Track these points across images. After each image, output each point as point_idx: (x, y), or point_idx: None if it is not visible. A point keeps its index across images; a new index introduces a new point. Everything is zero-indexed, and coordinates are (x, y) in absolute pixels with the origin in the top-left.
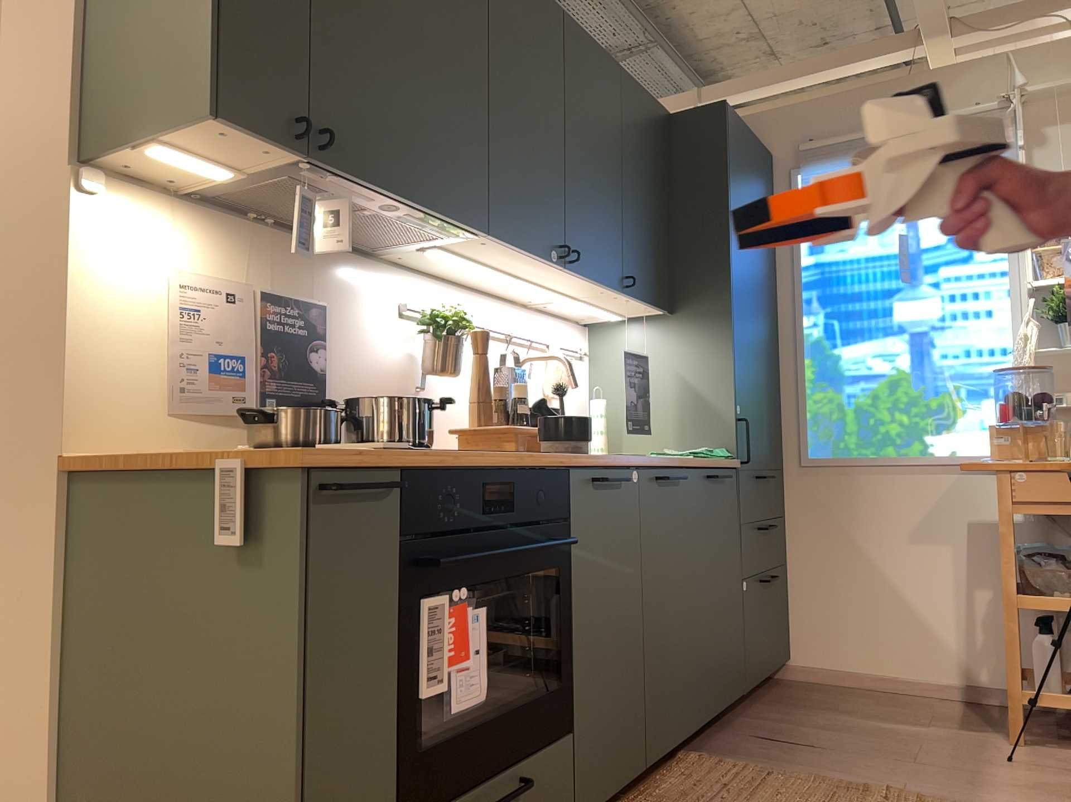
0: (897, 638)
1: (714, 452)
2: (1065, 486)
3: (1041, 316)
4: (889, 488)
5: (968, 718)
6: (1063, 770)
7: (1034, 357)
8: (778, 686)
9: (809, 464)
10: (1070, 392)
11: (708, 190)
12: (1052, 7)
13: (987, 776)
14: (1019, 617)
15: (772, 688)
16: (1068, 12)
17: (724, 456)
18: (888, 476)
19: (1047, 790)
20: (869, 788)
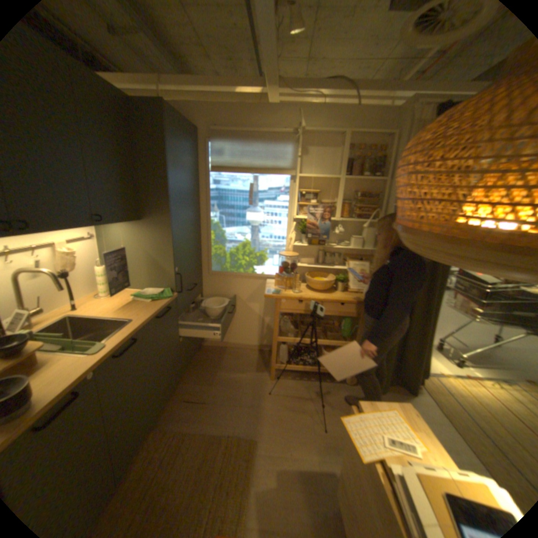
0: (240, 333)
1: (163, 295)
2: (297, 305)
3: (297, 228)
4: (240, 284)
5: (259, 363)
6: (284, 396)
7: (293, 242)
8: (199, 353)
9: (212, 274)
10: (302, 258)
11: (156, 154)
12: (321, 86)
13: (261, 410)
14: (277, 345)
15: (196, 355)
16: (326, 91)
17: (168, 297)
18: (240, 280)
19: (279, 415)
20: (220, 441)
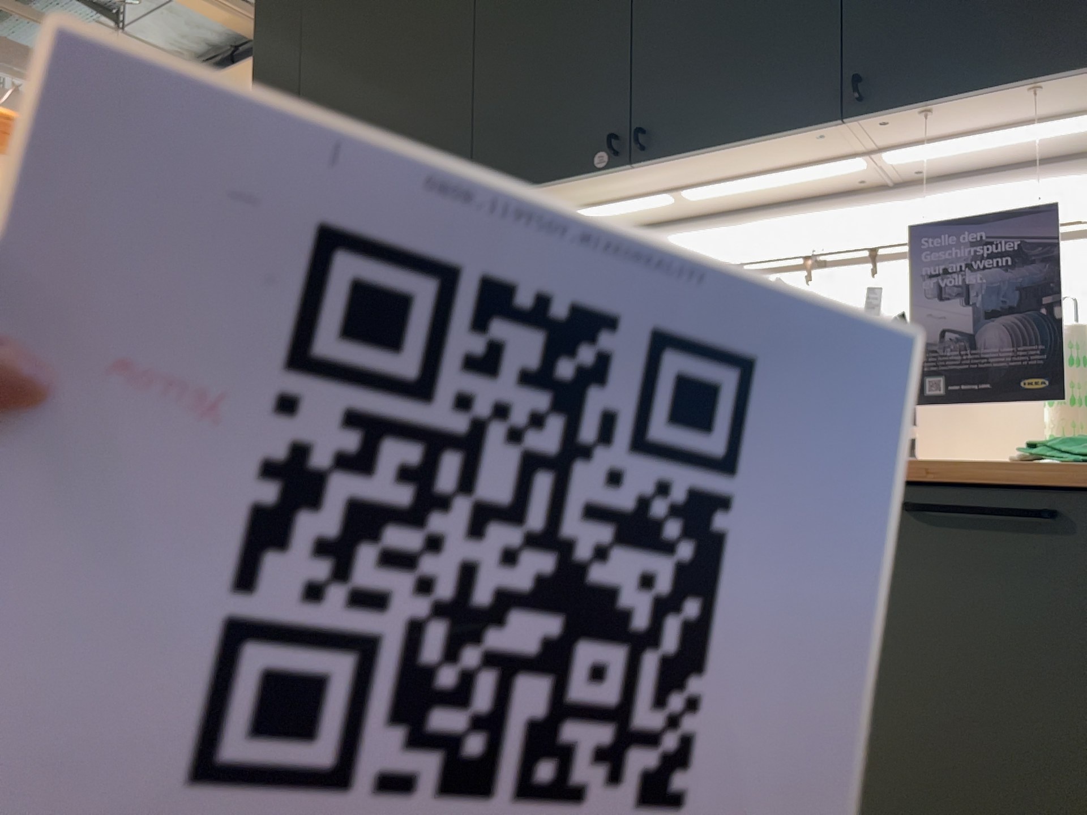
0: None
1: None
2: None
3: None
4: None
5: None
6: None
7: None
8: None
9: None
10: None
11: None
12: None
13: None
14: None
15: None
16: None
17: None
18: None
19: None
20: None
